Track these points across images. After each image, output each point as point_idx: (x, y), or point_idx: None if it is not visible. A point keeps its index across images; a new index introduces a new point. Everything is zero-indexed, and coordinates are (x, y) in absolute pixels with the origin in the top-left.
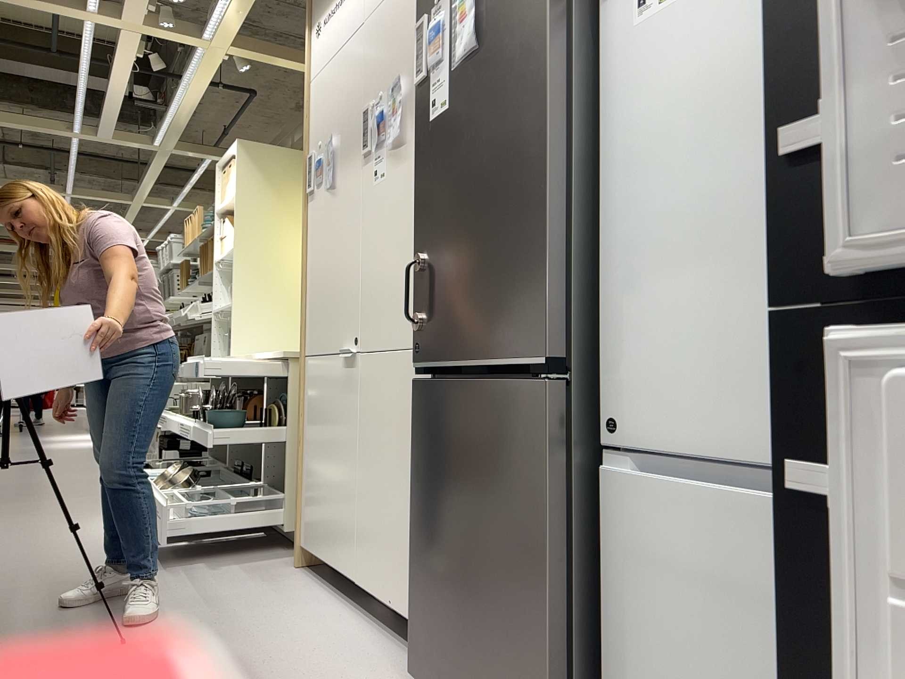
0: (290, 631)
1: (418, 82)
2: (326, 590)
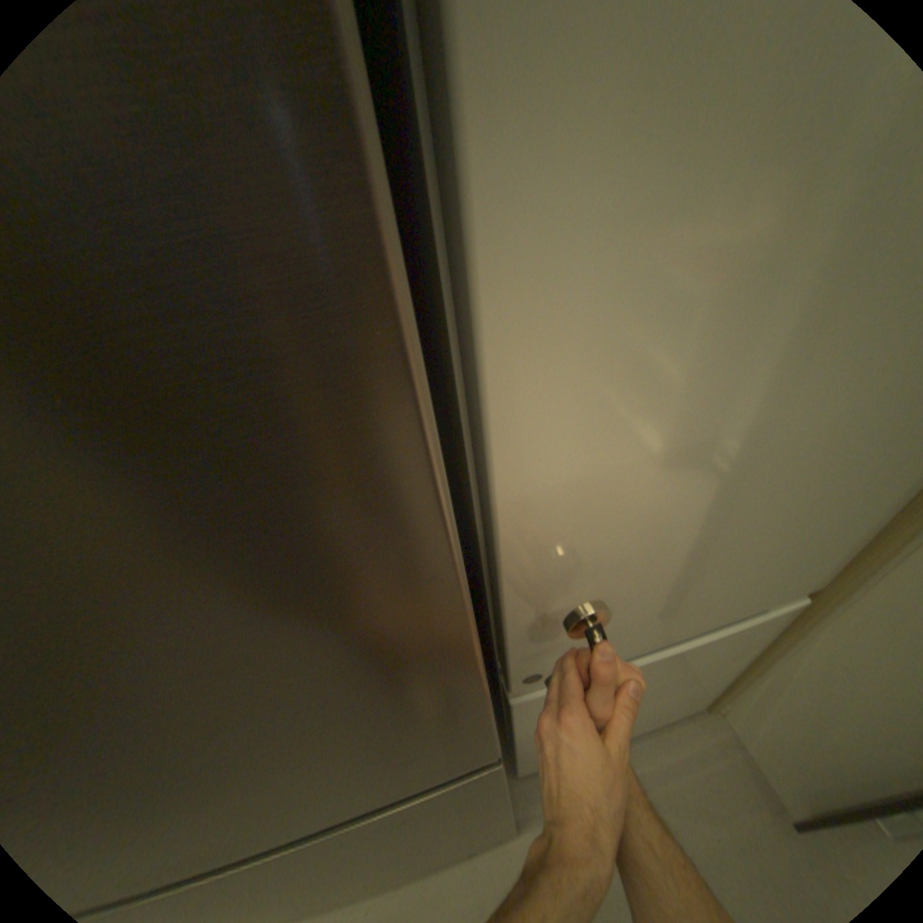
0: None
1: None
2: None
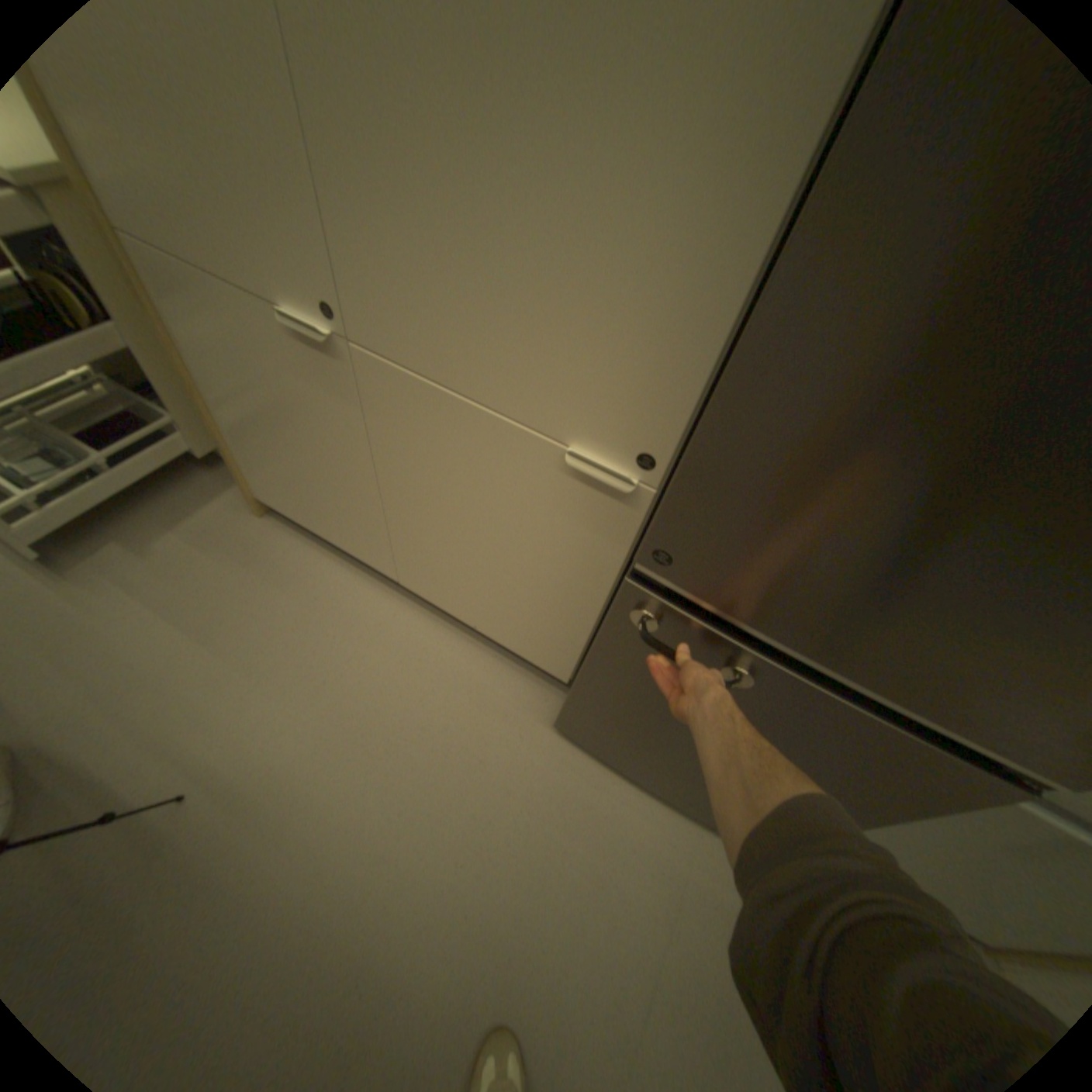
0: (361, 668)
1: None
2: (335, 560)
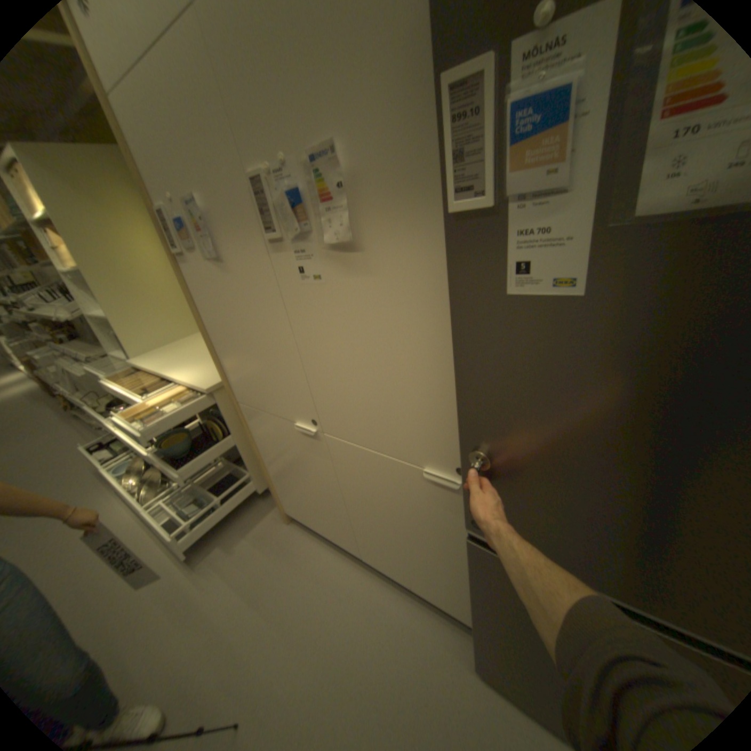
0: (341, 625)
1: (461, 204)
2: (326, 548)
